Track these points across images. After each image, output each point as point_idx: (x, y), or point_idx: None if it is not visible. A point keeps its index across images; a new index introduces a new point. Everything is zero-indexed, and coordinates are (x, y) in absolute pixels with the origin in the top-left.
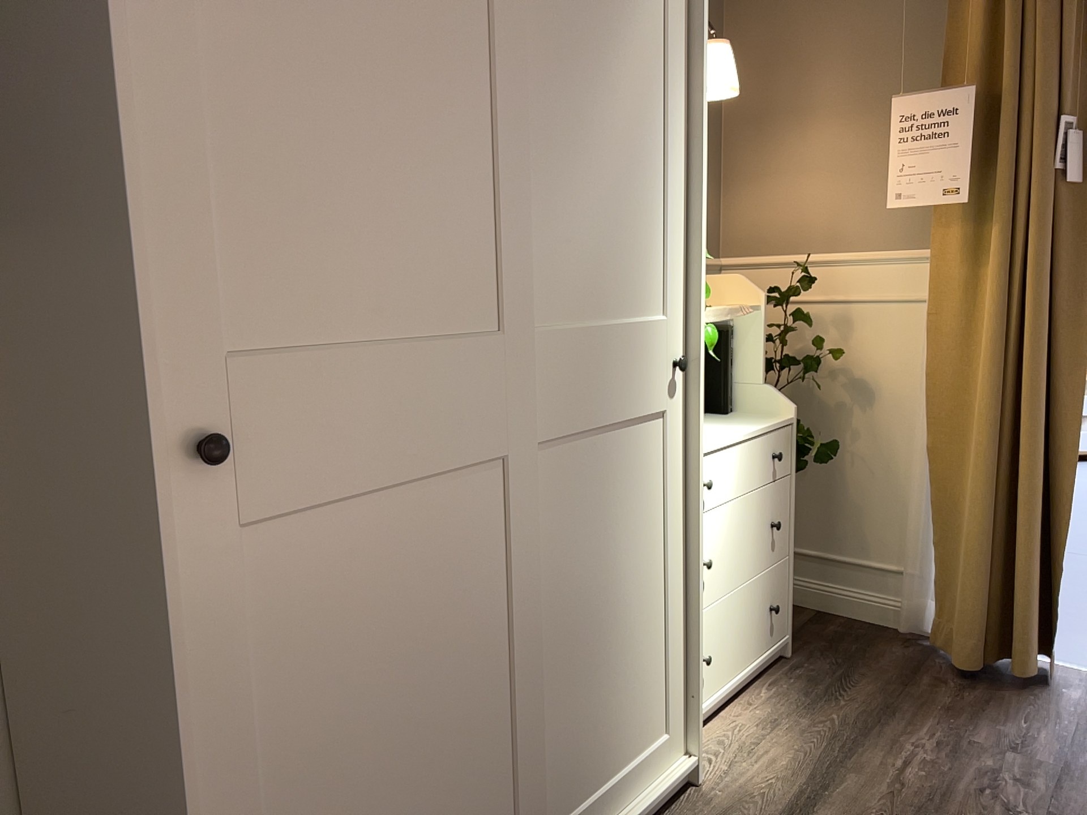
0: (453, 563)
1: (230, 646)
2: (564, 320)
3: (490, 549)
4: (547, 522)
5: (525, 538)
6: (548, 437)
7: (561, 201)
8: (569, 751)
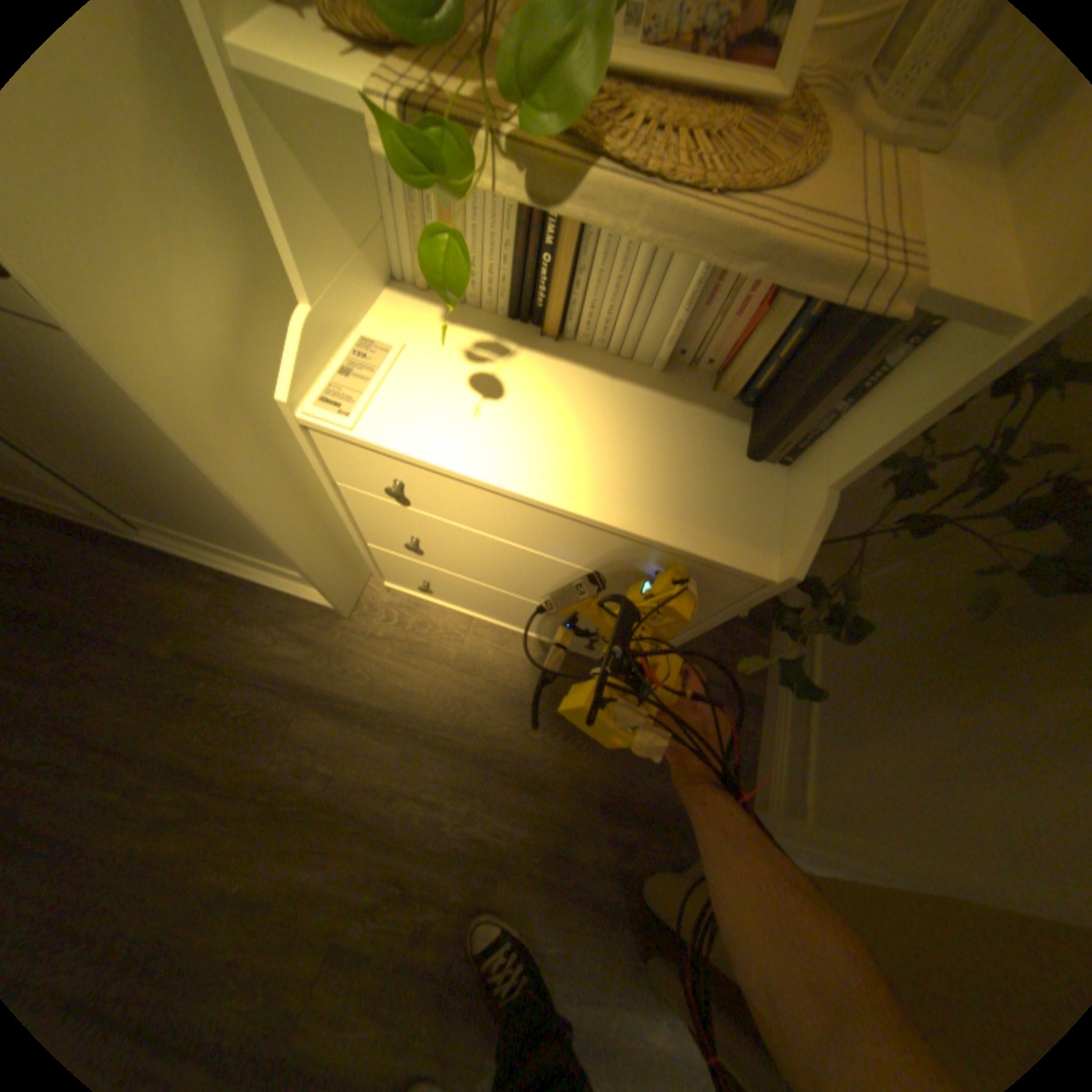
0: None
1: None
2: None
3: None
4: None
5: None
6: None
7: None
8: (127, 500)
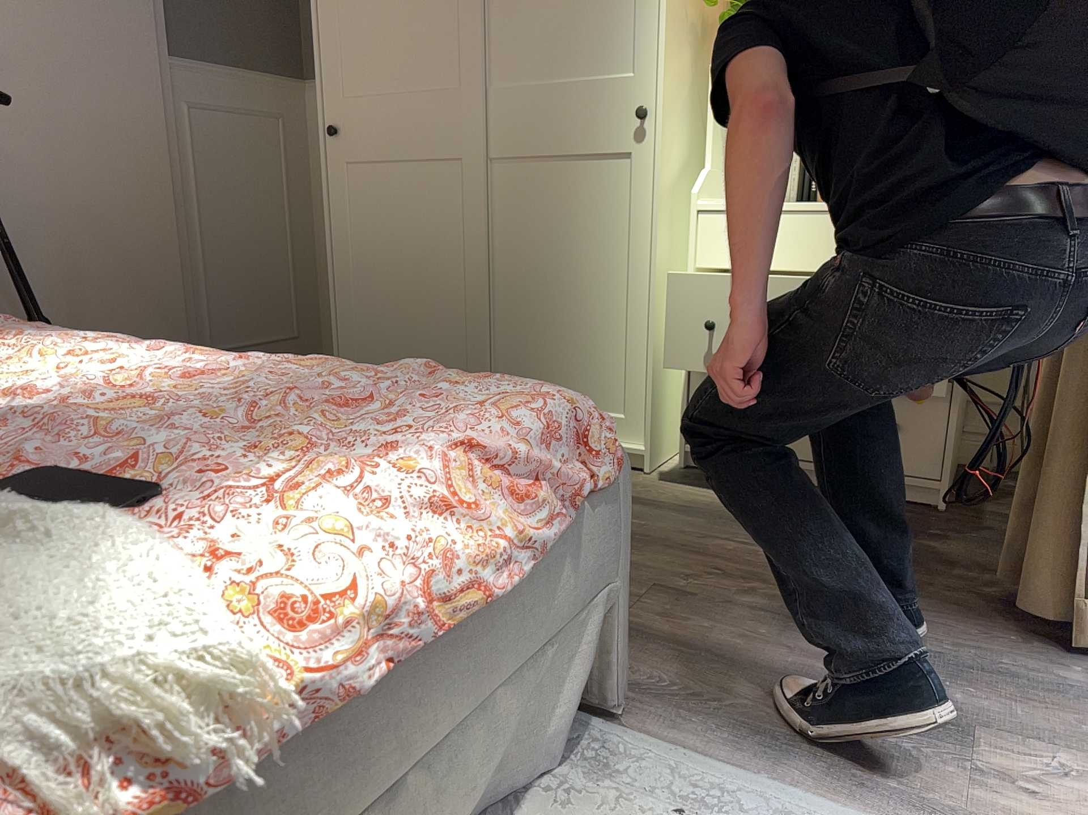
0: (432, 209)
1: (344, 208)
2: (520, 82)
3: (454, 209)
4: (506, 209)
5: (473, 209)
6: (505, 156)
7: (520, 5)
8: (522, 361)
